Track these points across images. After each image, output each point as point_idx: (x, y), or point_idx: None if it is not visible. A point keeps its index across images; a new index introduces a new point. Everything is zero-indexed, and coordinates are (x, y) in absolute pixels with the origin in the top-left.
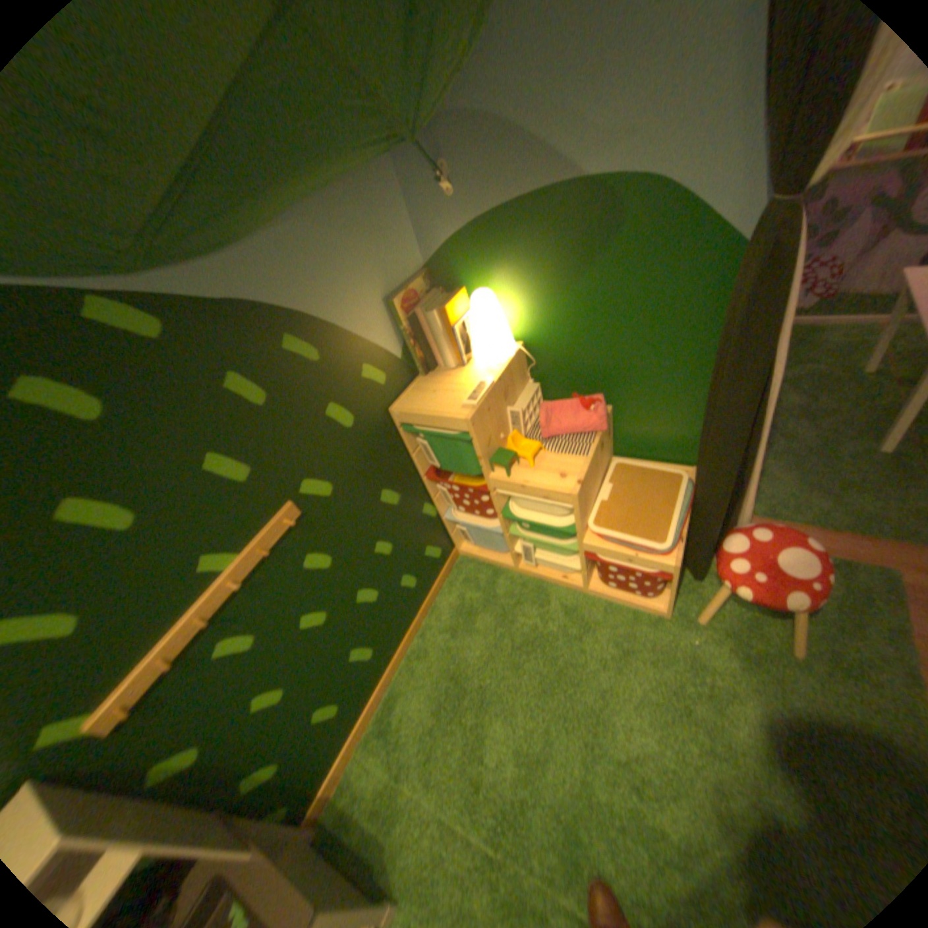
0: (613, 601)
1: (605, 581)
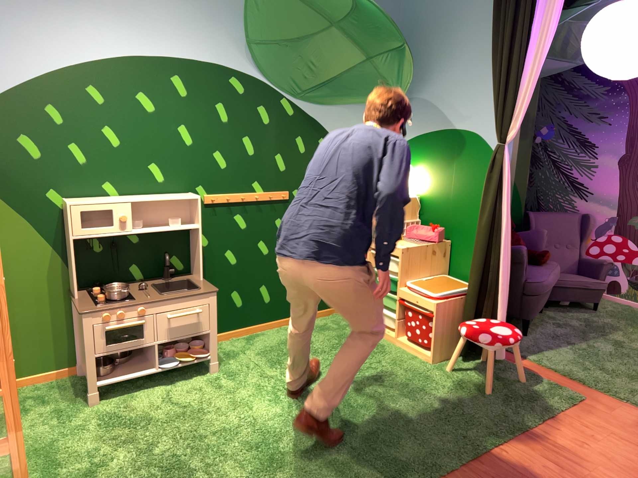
0: (407, 350)
1: (406, 331)
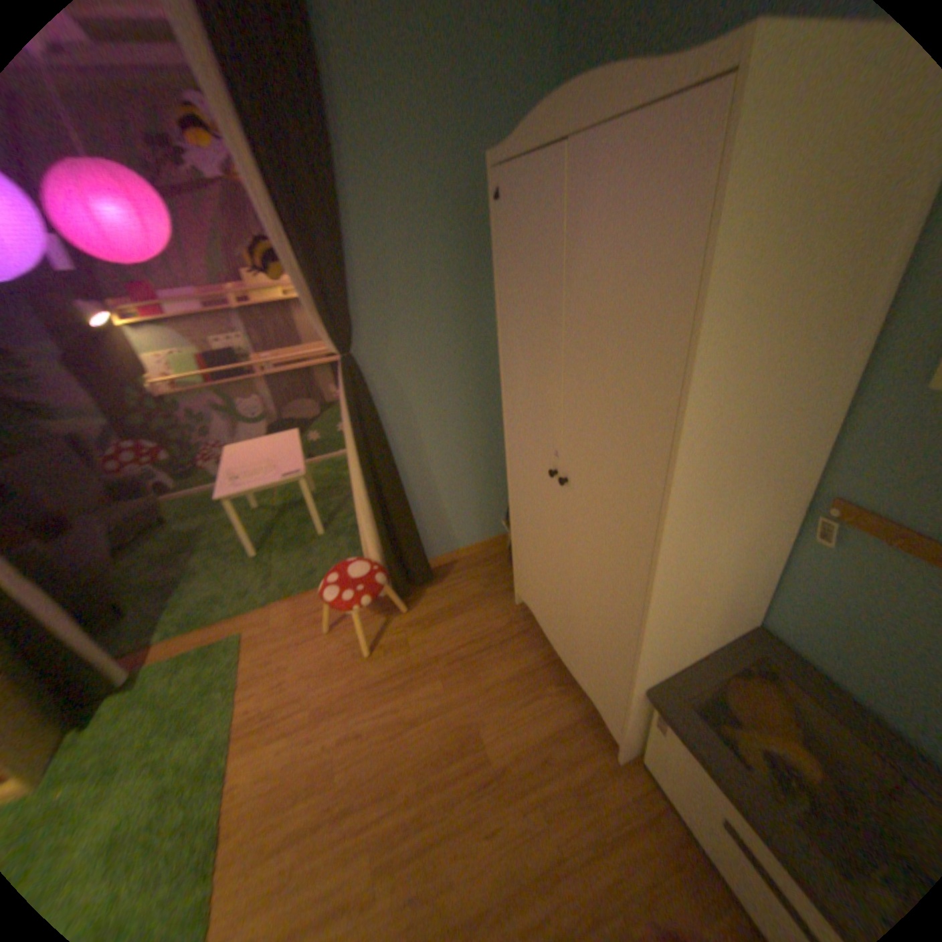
0: None
1: None
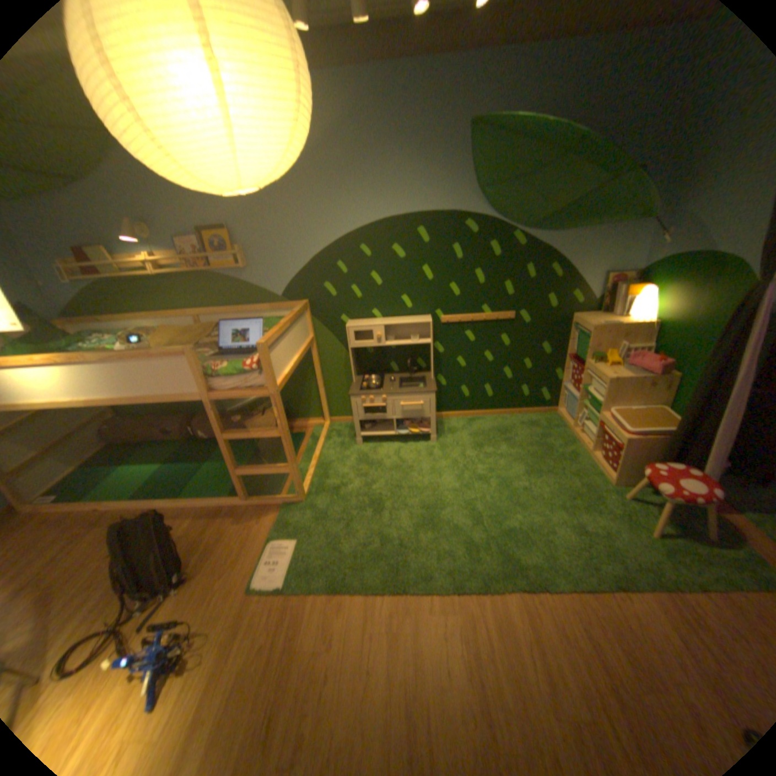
0: (598, 466)
1: (601, 450)
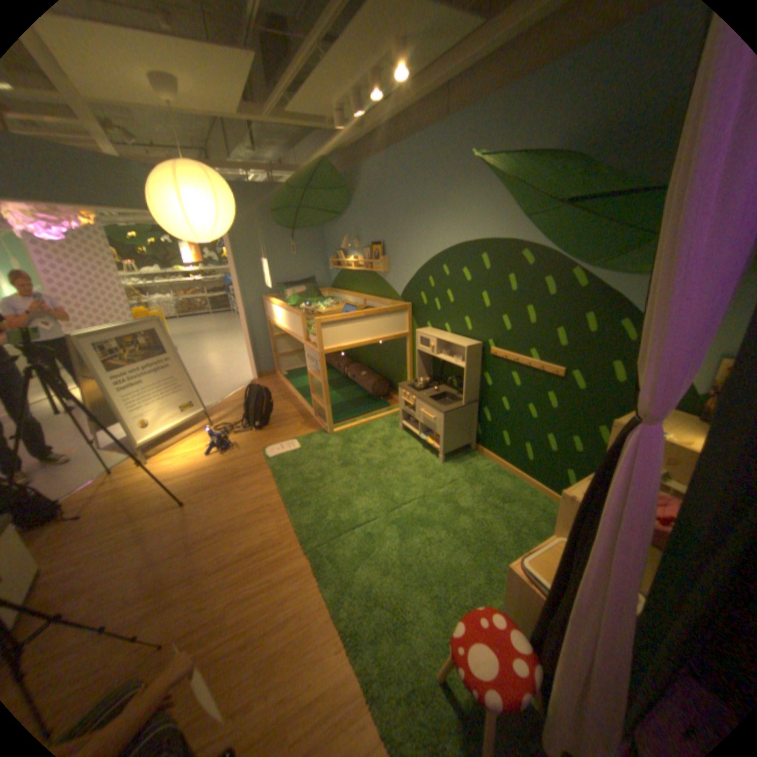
0: None
1: None
